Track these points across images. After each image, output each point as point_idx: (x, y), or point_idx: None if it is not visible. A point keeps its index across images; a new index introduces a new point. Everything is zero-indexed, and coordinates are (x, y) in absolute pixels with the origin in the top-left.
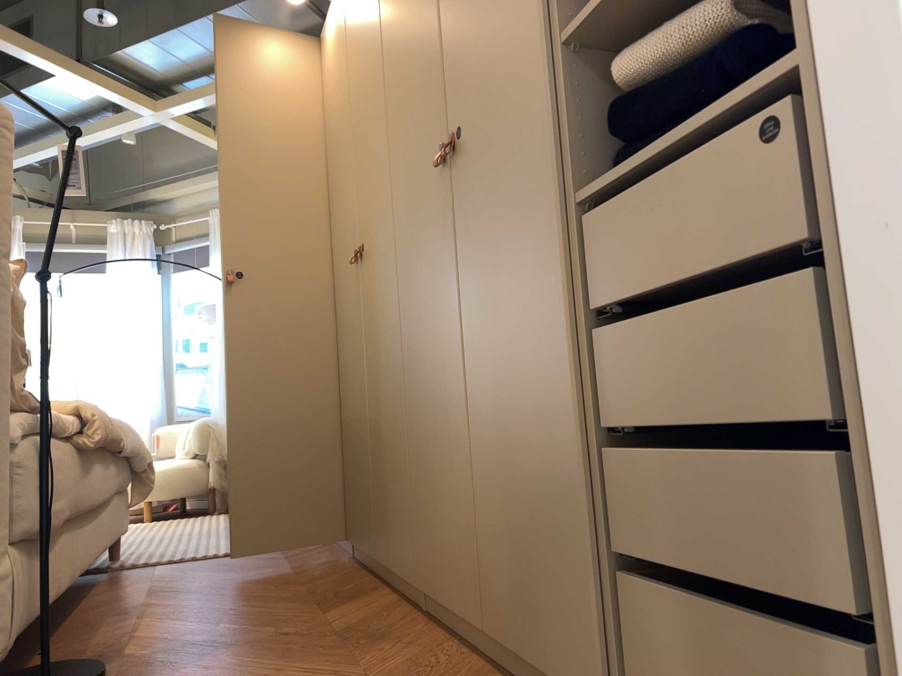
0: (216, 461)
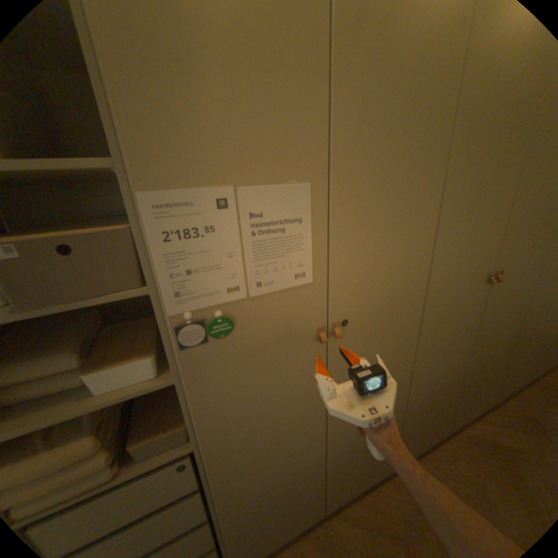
0: None
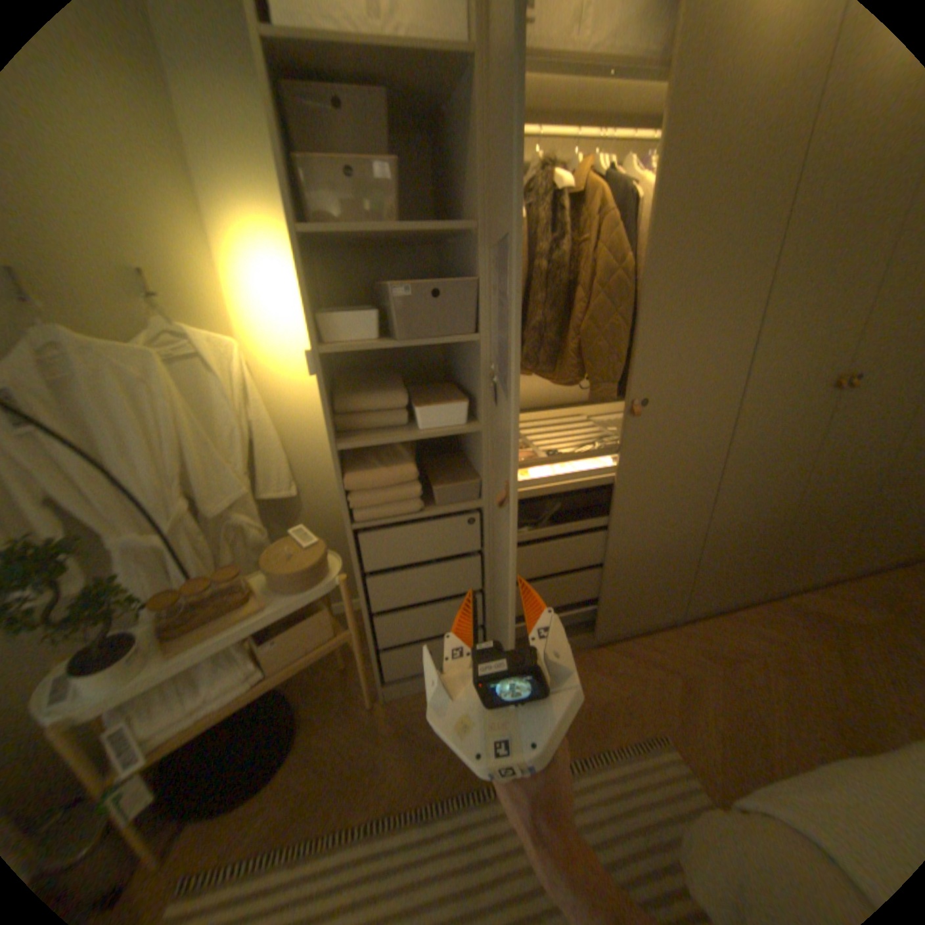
0: None
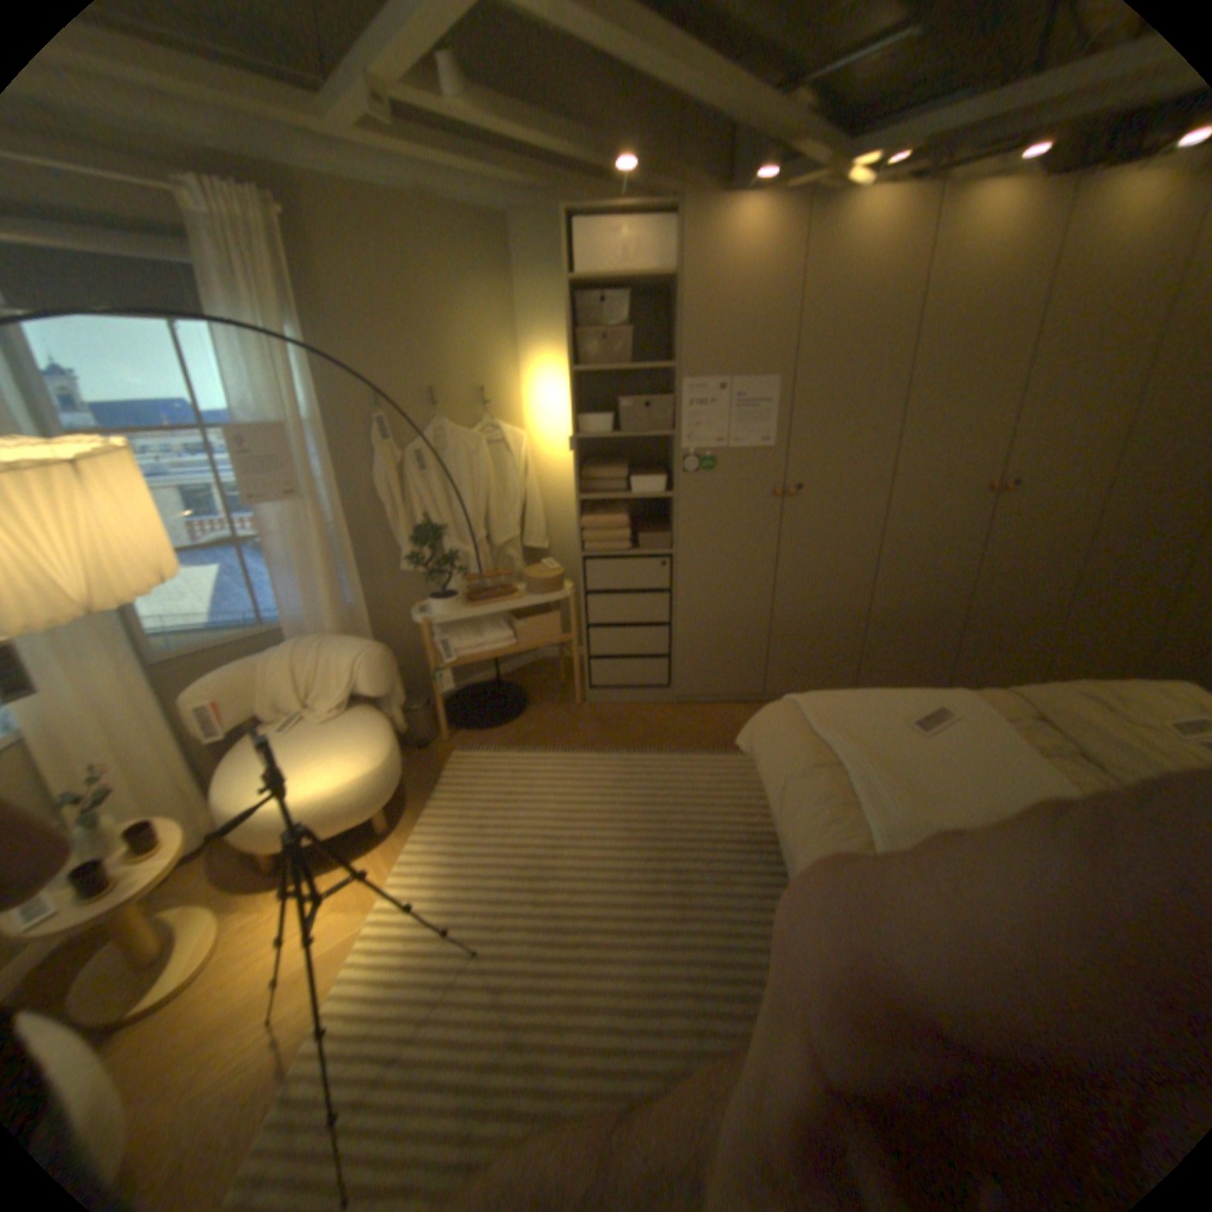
0: (400, 701)
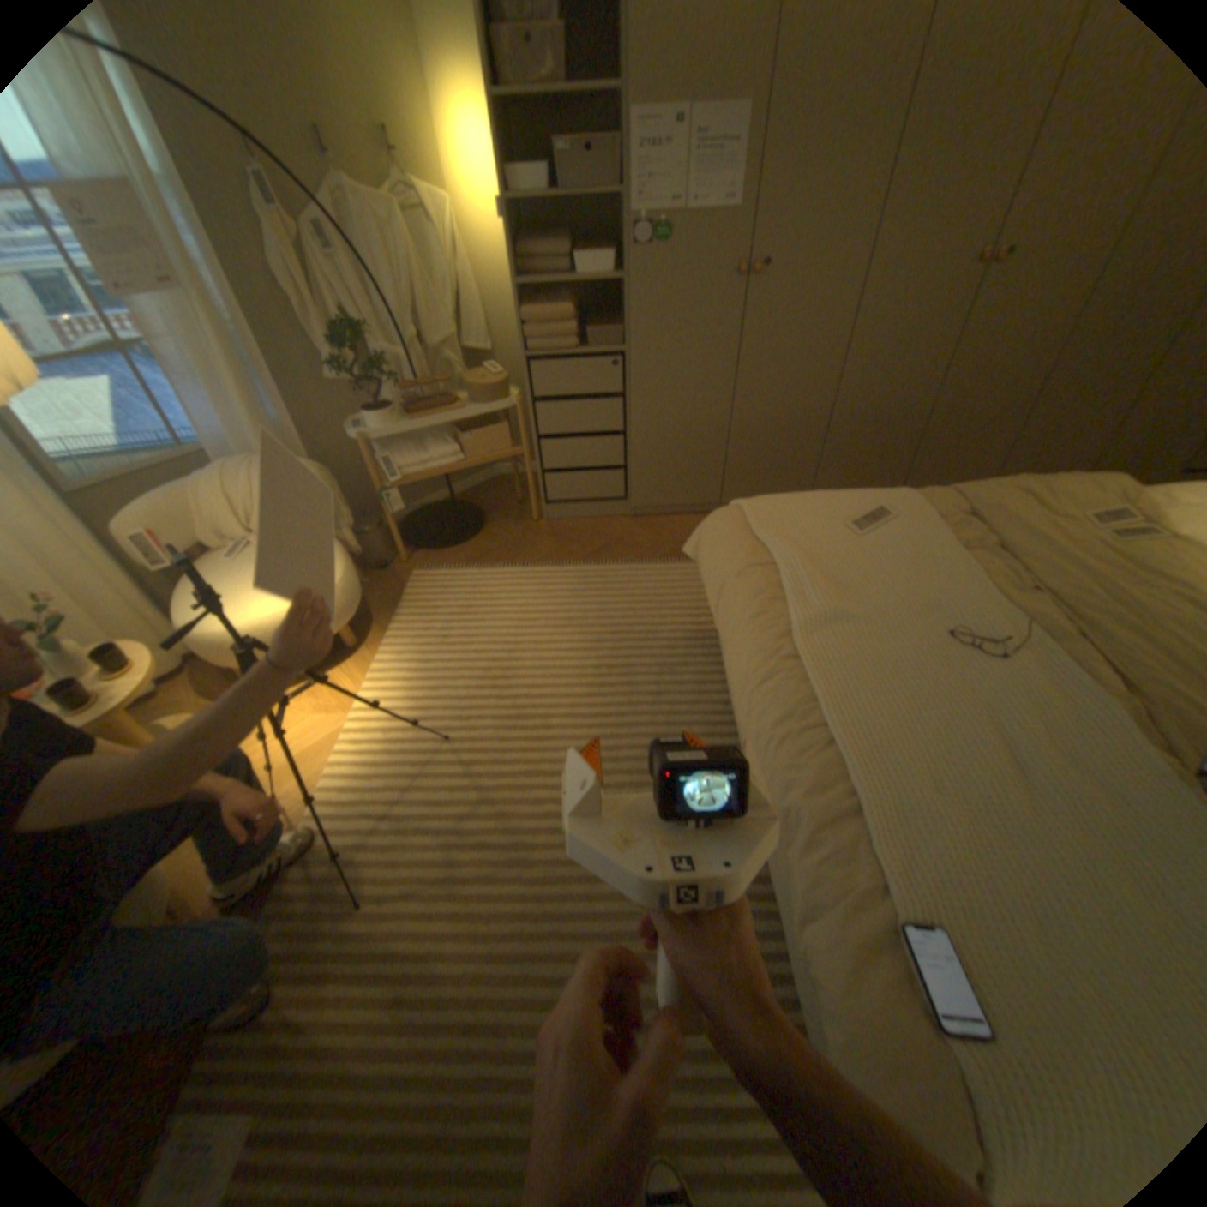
0: (345, 524)
